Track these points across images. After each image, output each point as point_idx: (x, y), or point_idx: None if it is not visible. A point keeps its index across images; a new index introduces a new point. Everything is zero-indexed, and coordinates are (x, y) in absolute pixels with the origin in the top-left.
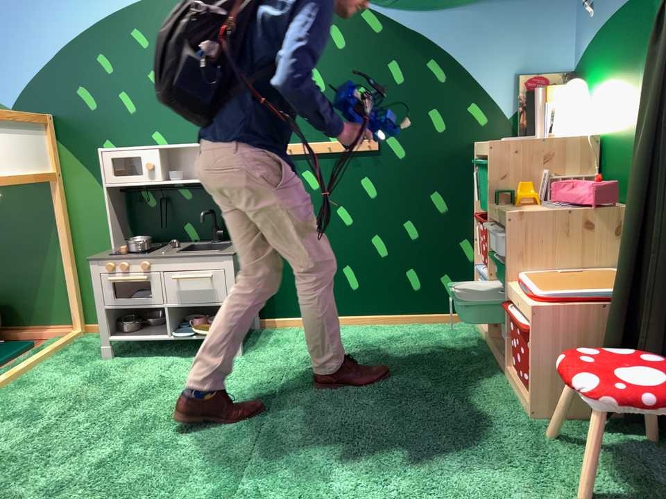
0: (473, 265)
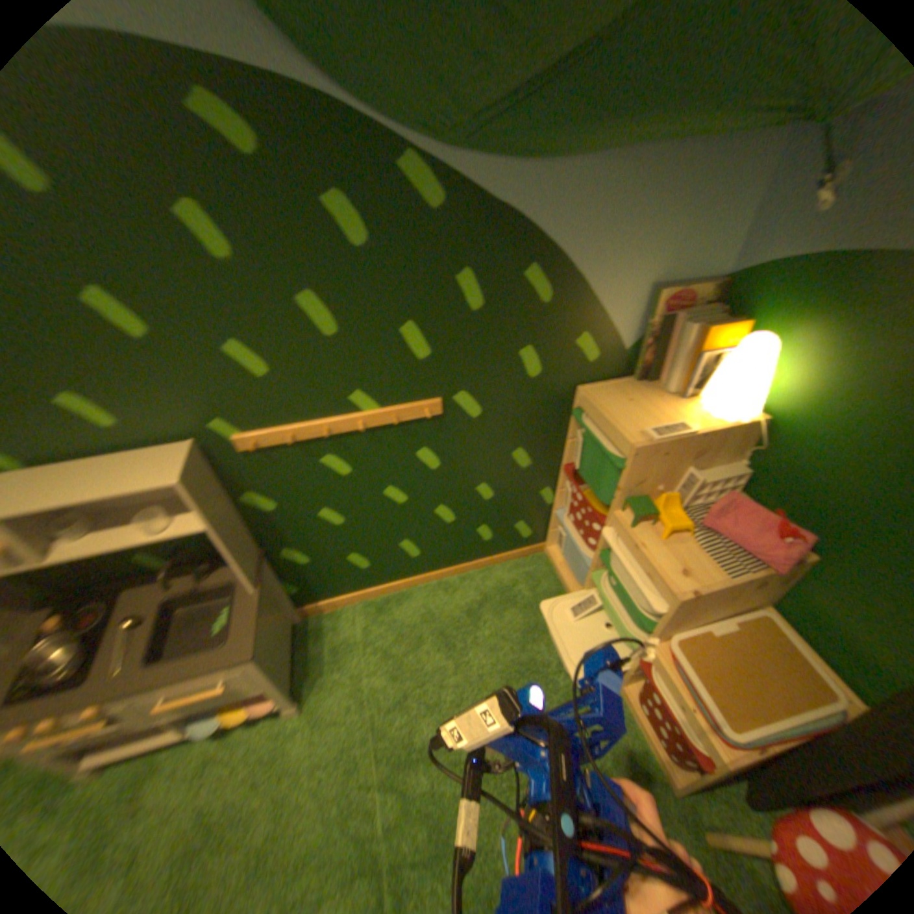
0: (553, 509)
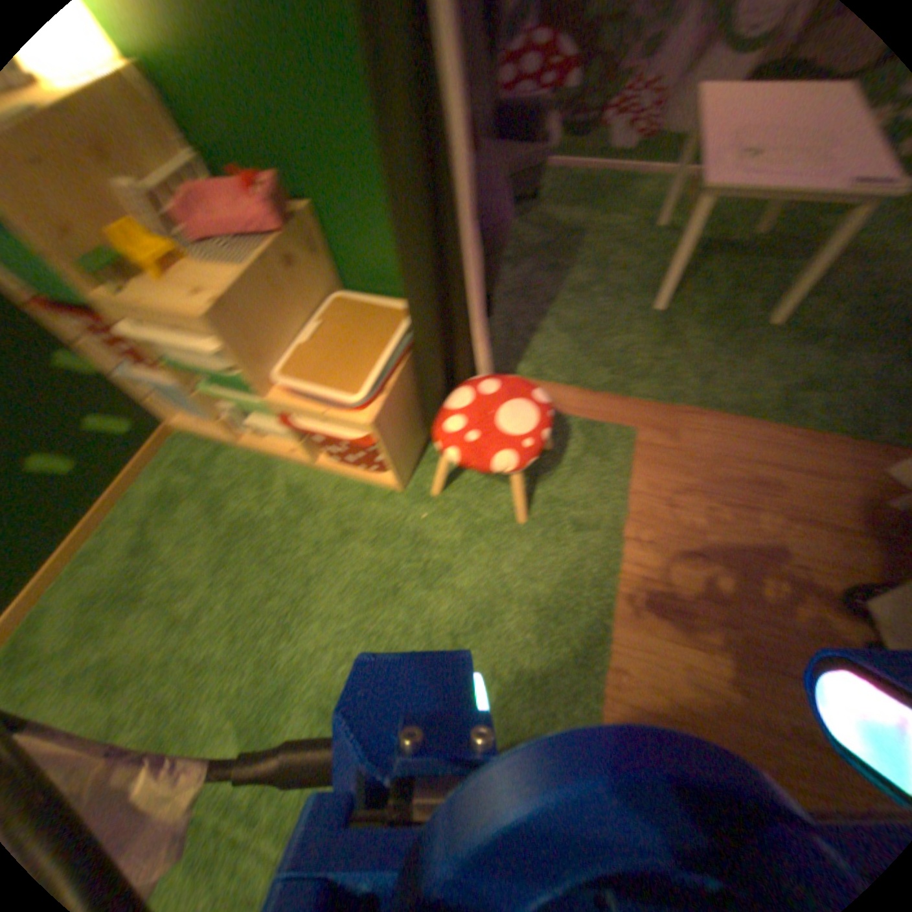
0: (103, 369)
